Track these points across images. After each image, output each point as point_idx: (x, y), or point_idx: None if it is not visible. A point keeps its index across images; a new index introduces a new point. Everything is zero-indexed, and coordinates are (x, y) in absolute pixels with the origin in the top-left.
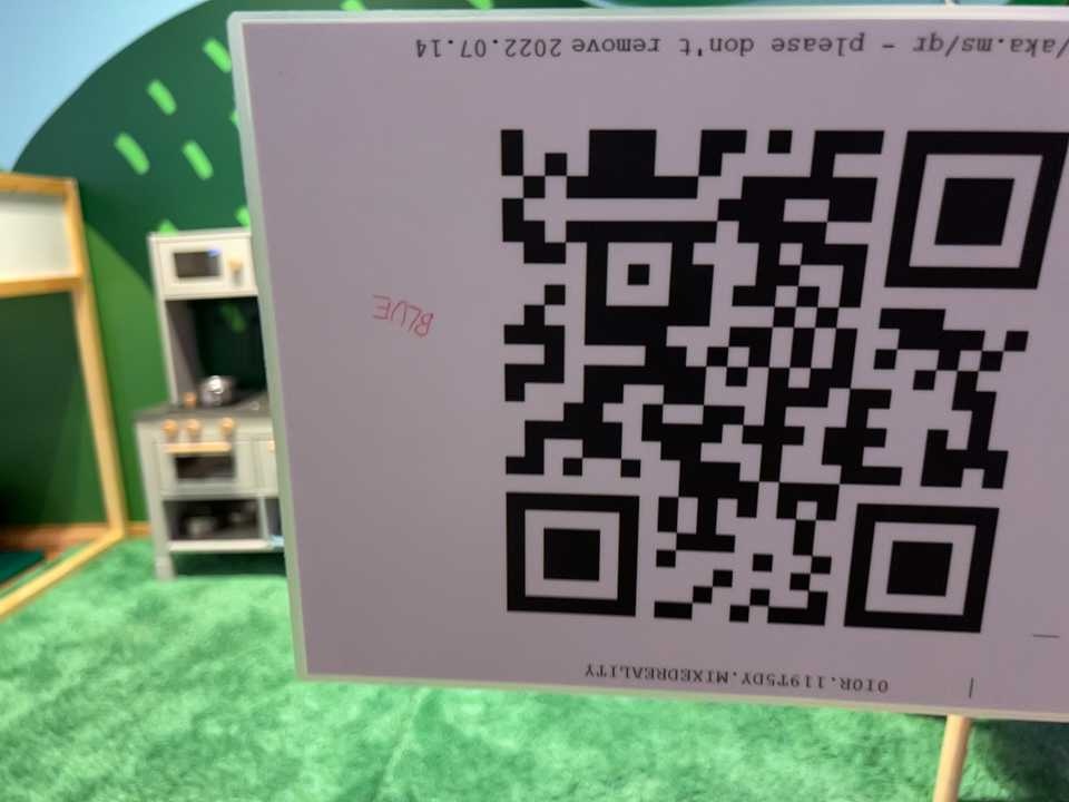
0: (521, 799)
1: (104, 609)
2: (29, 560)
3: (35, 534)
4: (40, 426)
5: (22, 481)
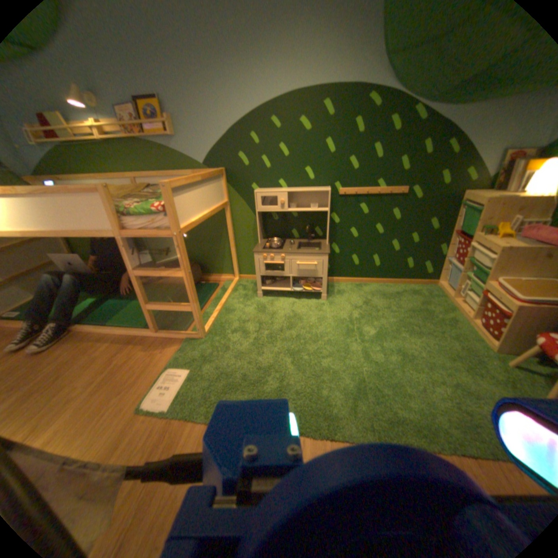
0: (406, 386)
1: (247, 305)
2: (214, 285)
3: (212, 275)
4: (212, 245)
5: (207, 260)
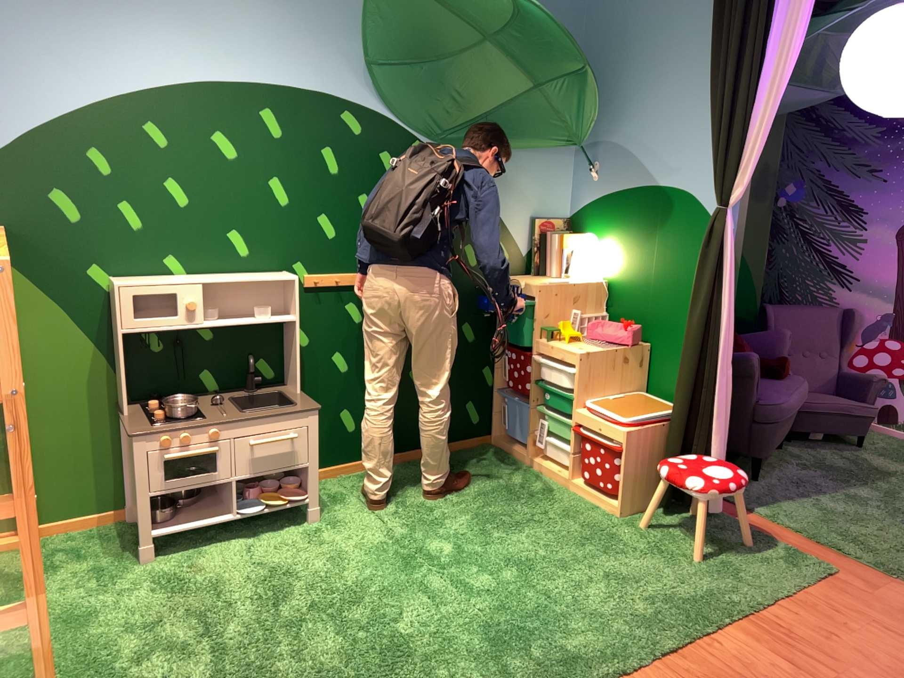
0: (552, 599)
1: (136, 586)
2: None
3: None
4: None
5: None
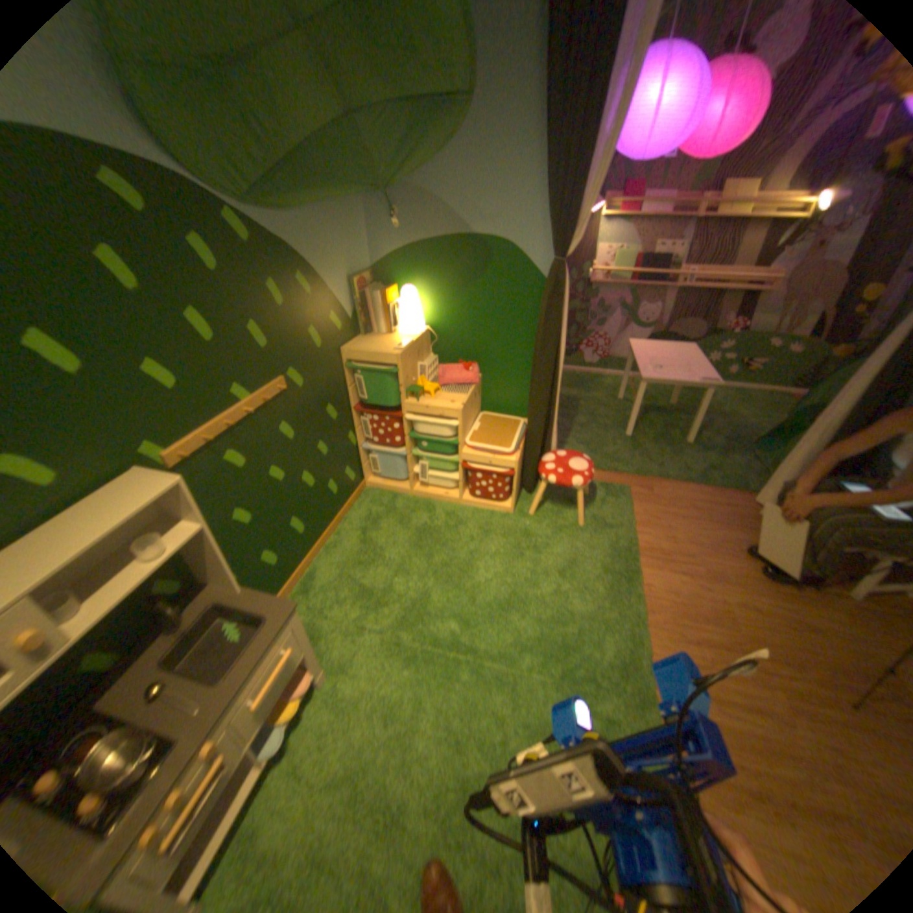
0: (566, 628)
1: None
2: None
3: None
4: None
5: None
